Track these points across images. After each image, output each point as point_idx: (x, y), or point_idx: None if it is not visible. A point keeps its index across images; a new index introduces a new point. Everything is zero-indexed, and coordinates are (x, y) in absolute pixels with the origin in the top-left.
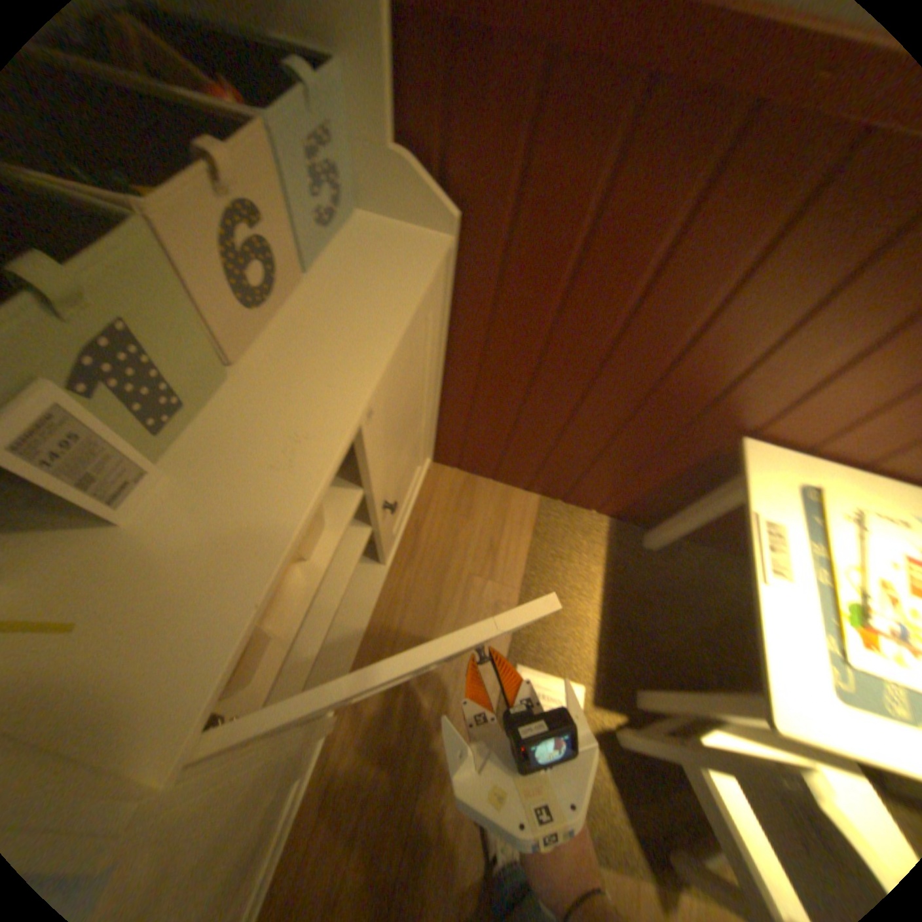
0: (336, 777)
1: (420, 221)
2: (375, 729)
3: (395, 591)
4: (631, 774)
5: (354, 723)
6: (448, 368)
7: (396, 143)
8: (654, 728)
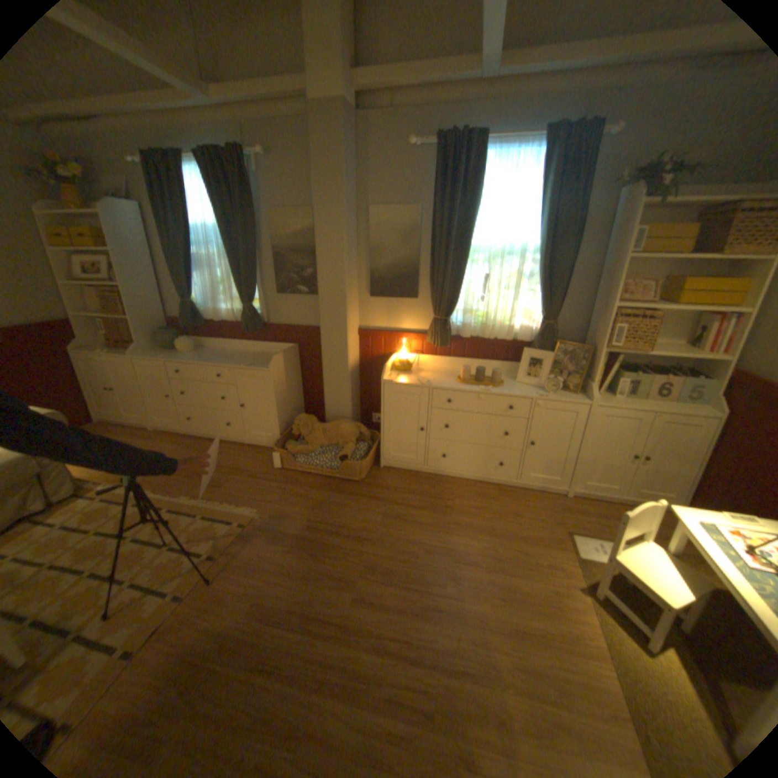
0: (557, 501)
1: (717, 411)
2: (575, 508)
3: (619, 509)
4: (619, 585)
5: (572, 503)
6: (710, 462)
7: (721, 396)
8: (647, 599)
